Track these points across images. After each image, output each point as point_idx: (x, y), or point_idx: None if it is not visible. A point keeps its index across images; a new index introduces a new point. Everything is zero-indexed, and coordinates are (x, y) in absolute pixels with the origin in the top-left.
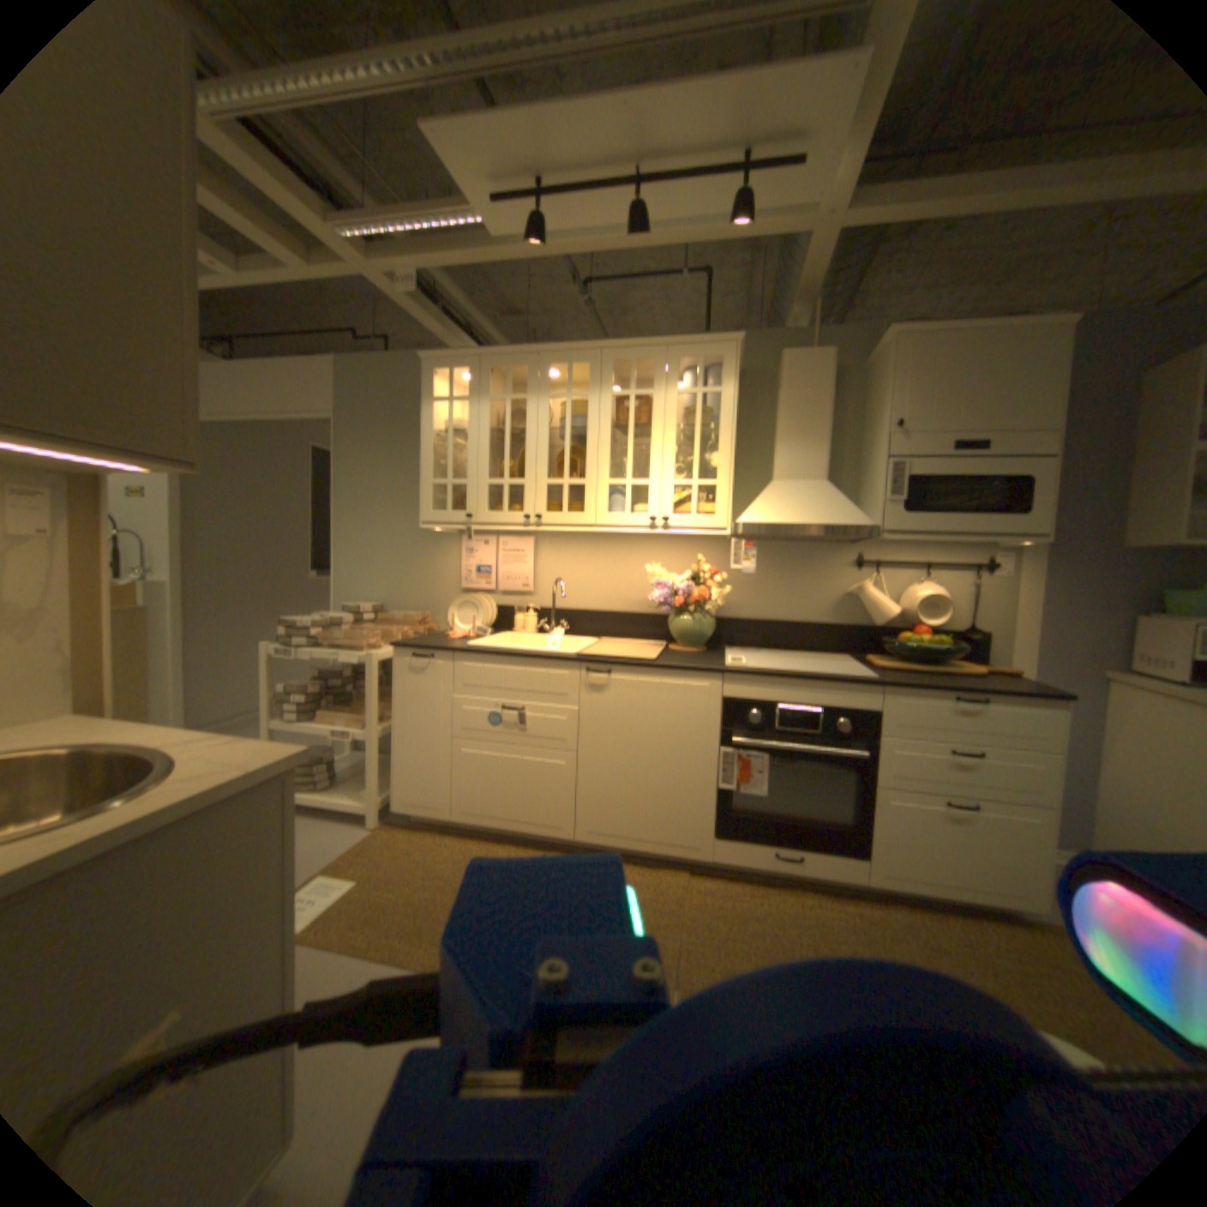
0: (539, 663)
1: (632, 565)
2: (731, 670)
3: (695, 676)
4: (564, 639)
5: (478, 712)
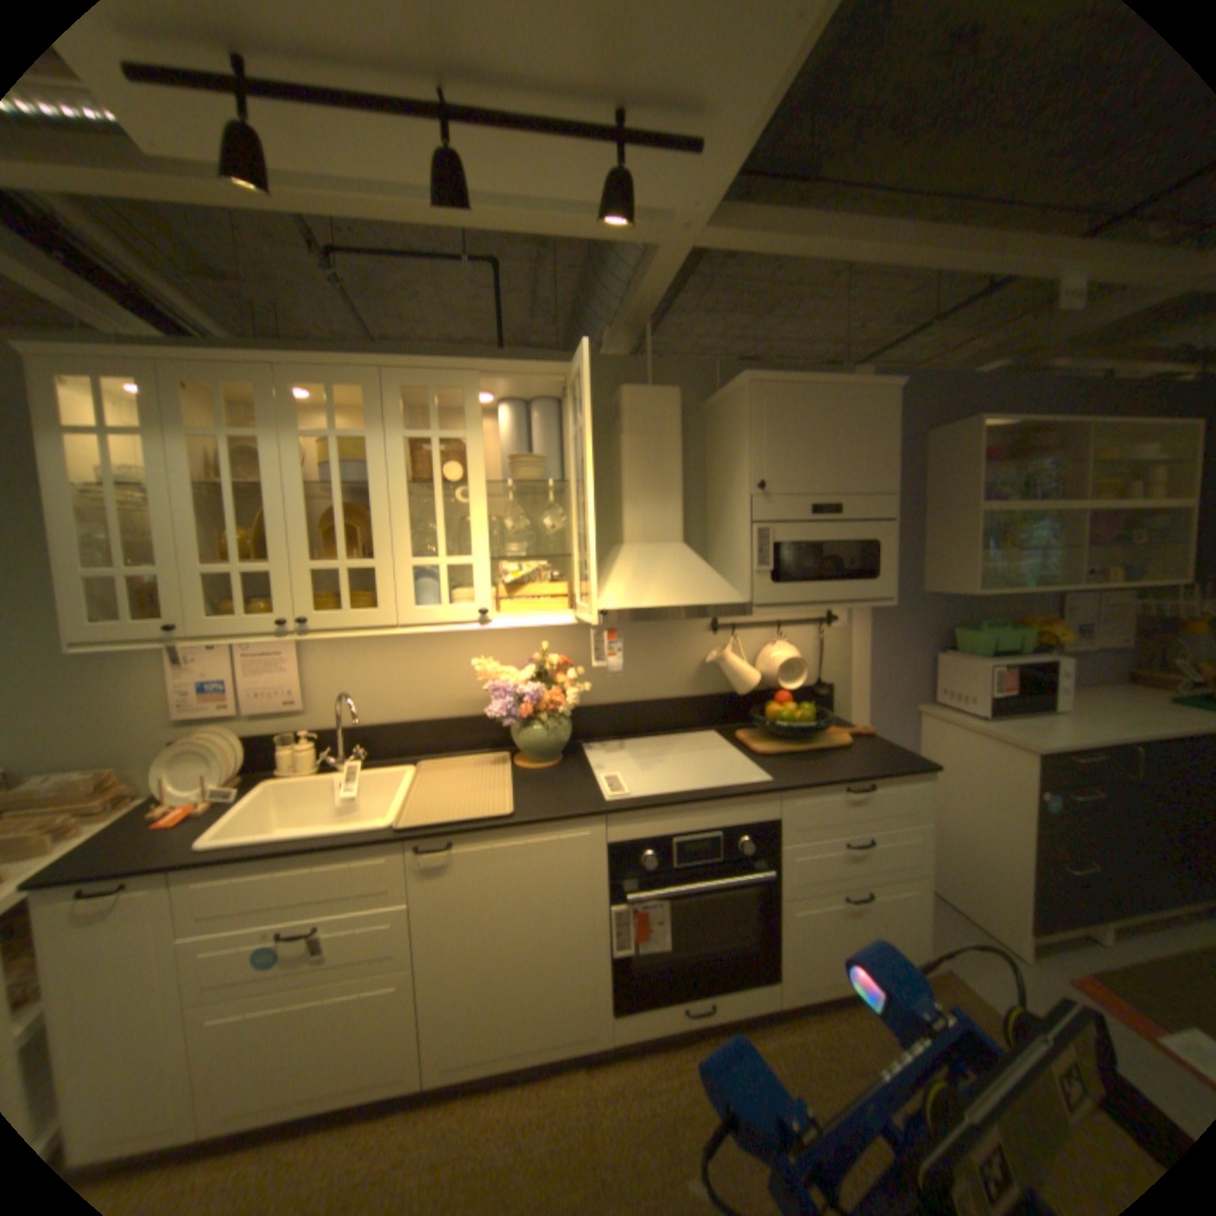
0: (337, 859)
1: (452, 656)
2: (618, 811)
3: (573, 827)
4: (365, 777)
5: (234, 958)
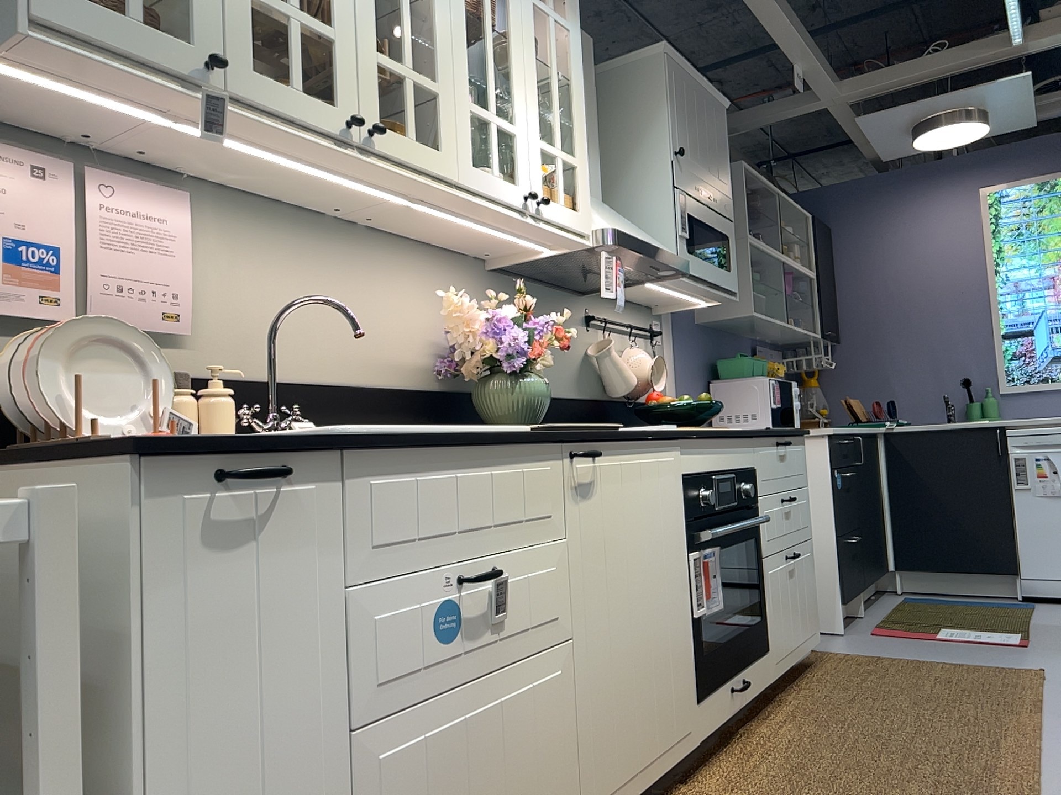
0: (511, 457)
1: (377, 293)
2: (690, 433)
3: (665, 448)
4: None
5: (412, 621)
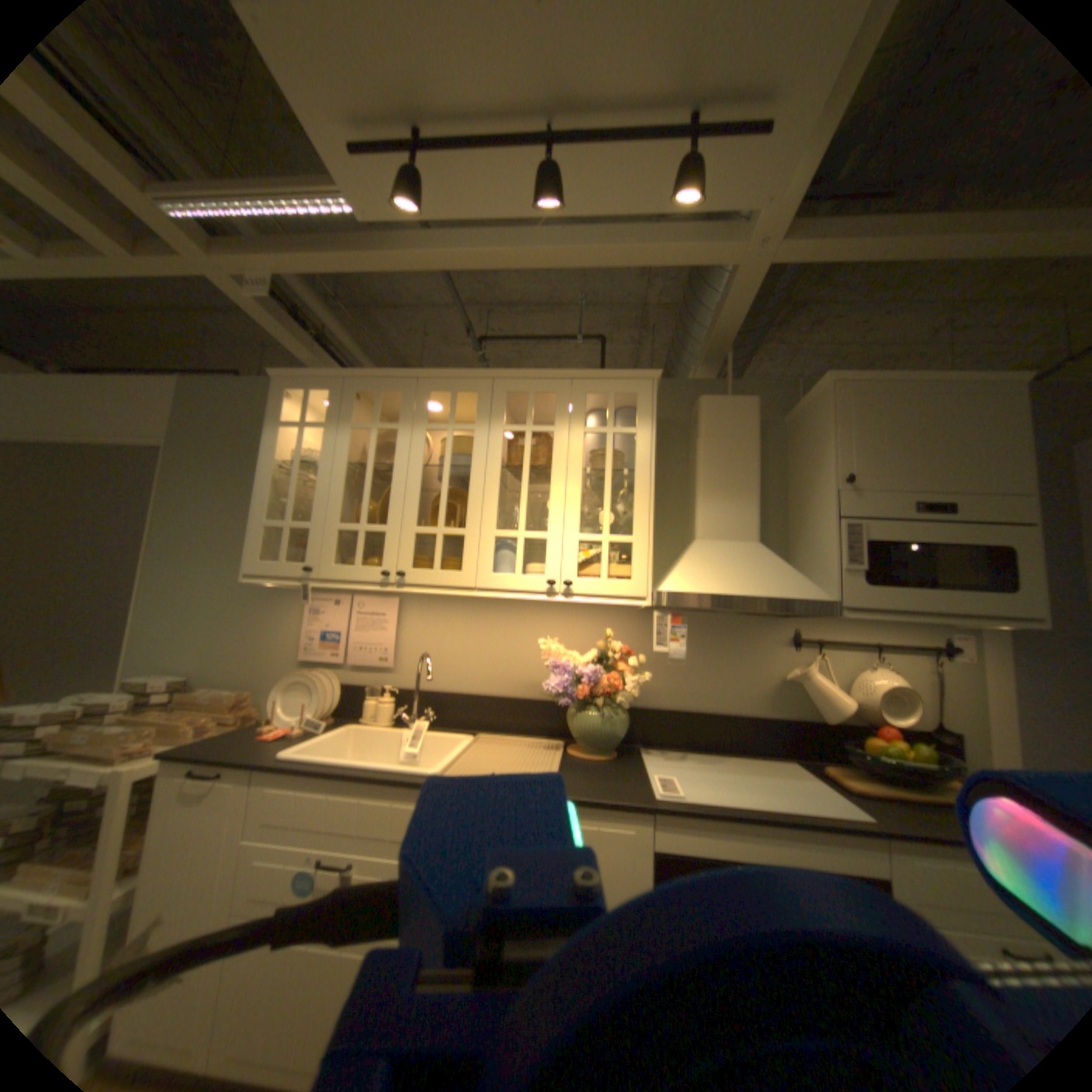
0: (383, 794)
1: (522, 636)
2: (668, 811)
3: (615, 819)
4: (428, 737)
5: (279, 874)
